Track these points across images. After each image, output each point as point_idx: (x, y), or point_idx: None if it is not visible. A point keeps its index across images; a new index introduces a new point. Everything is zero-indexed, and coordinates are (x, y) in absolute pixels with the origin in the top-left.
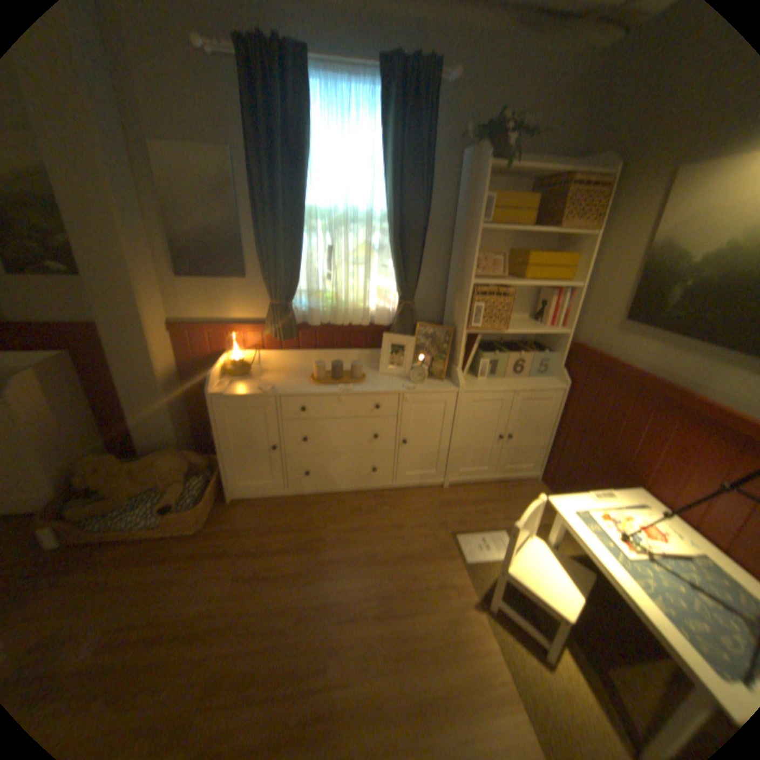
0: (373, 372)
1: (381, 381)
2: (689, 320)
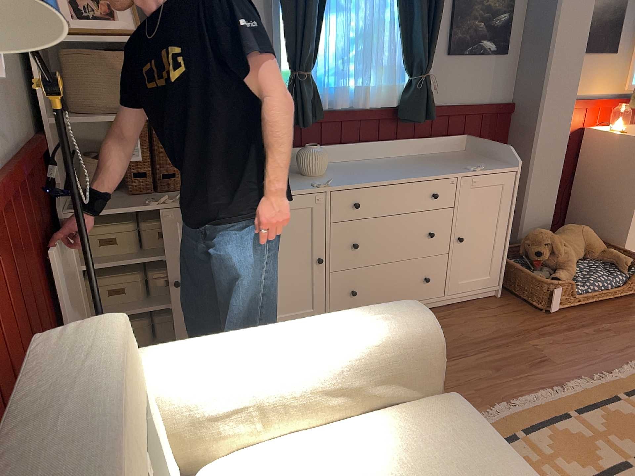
0: None
1: None
2: None
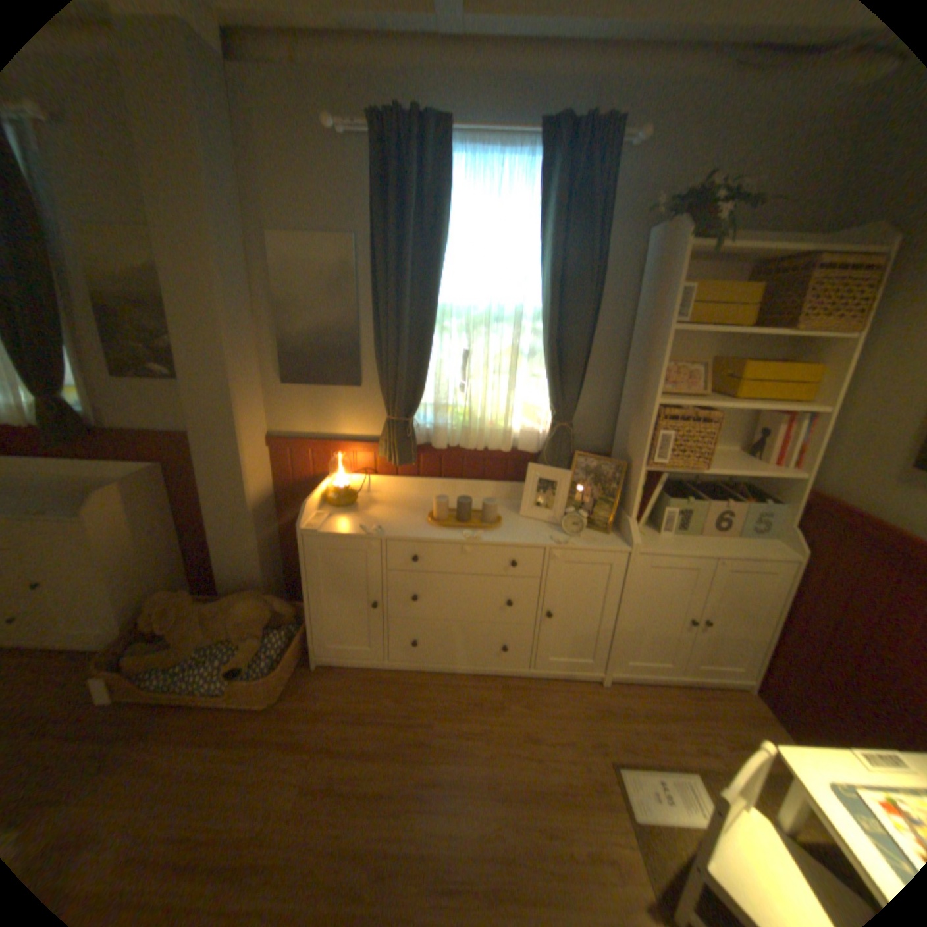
0: (512, 513)
1: (522, 527)
2: None
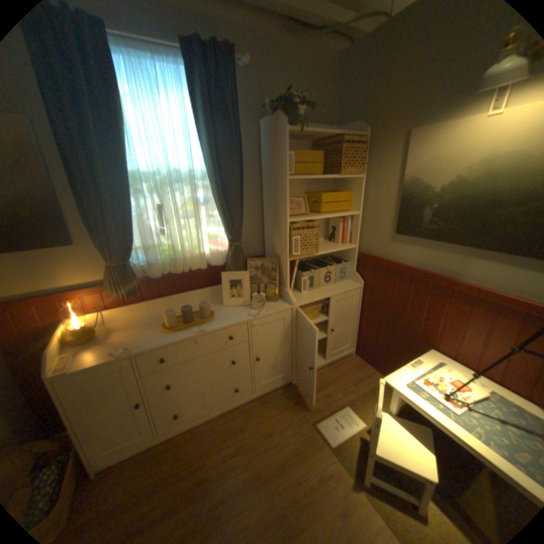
0: (218, 306)
1: (228, 313)
2: (440, 230)
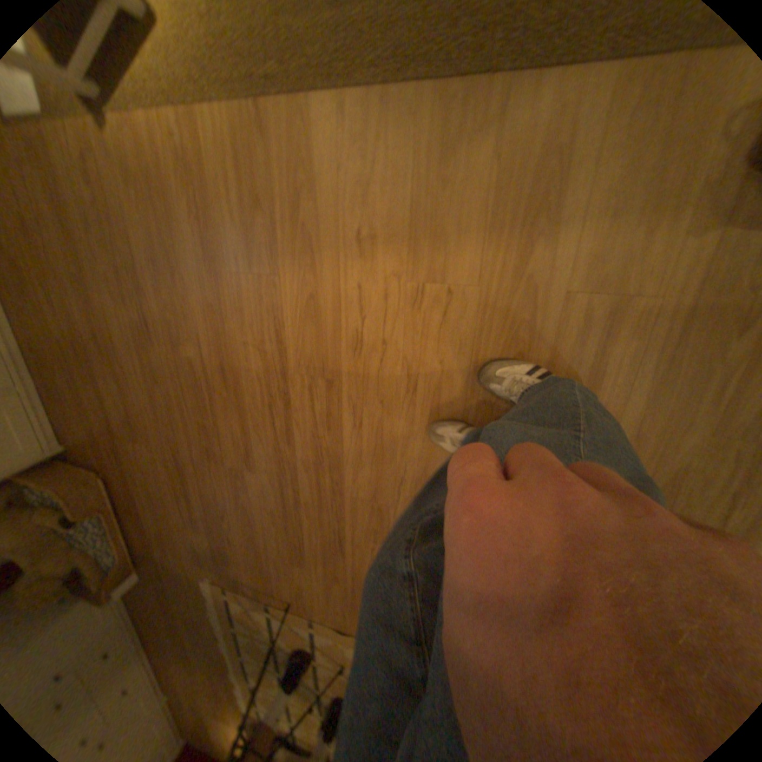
0: None
1: None
2: None
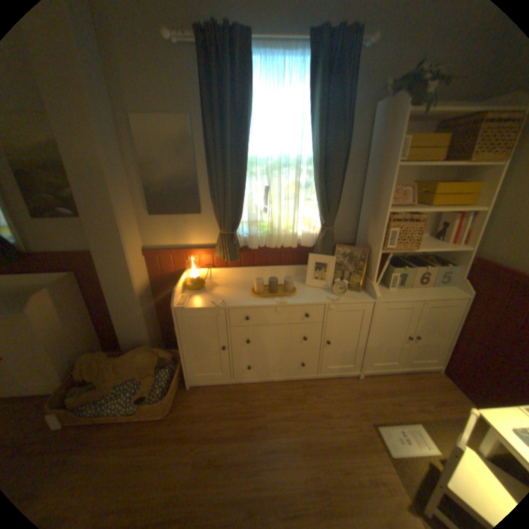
0: (301, 284)
1: (309, 292)
2: None
